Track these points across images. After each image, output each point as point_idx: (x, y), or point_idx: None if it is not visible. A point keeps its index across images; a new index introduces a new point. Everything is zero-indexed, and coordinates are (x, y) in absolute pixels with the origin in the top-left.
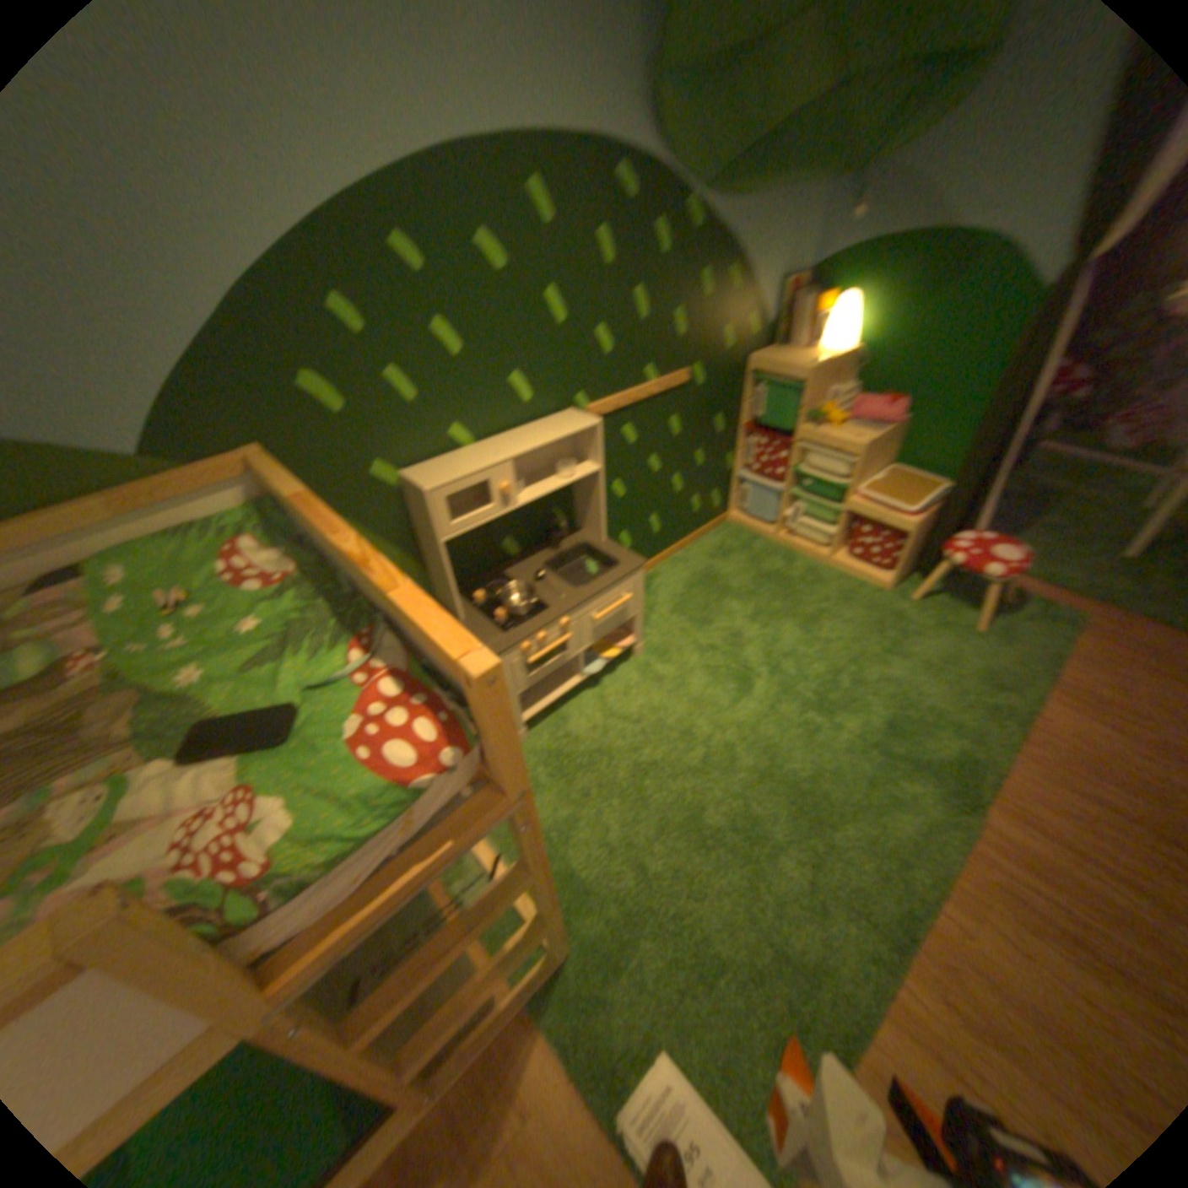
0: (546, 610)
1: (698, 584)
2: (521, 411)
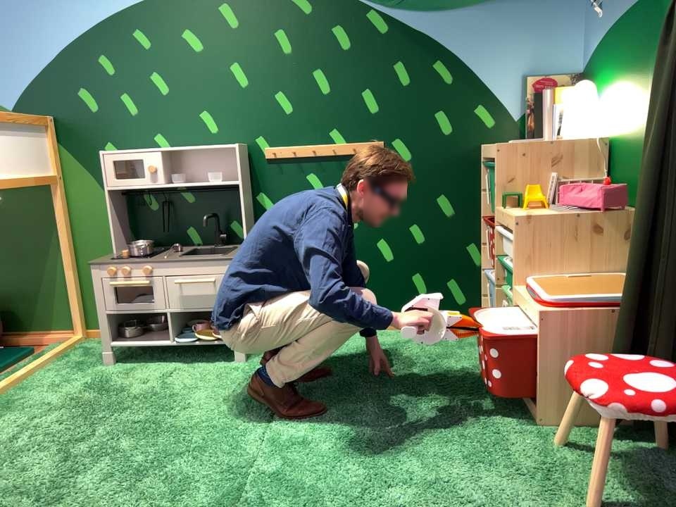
0: (144, 258)
1: (365, 350)
2: (206, 137)
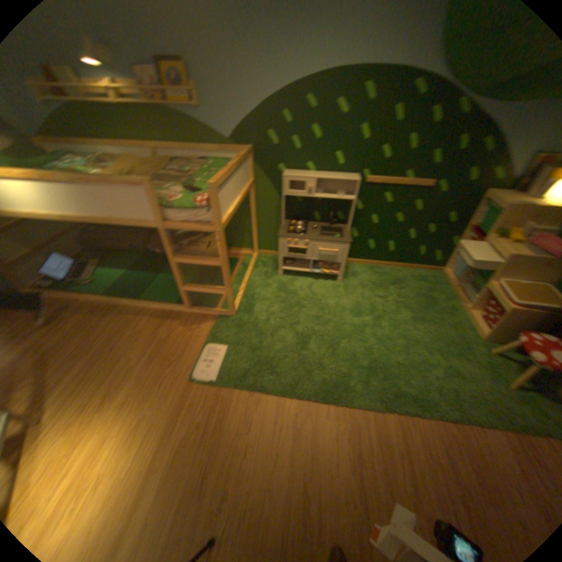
0: (304, 235)
1: (393, 281)
2: (337, 167)
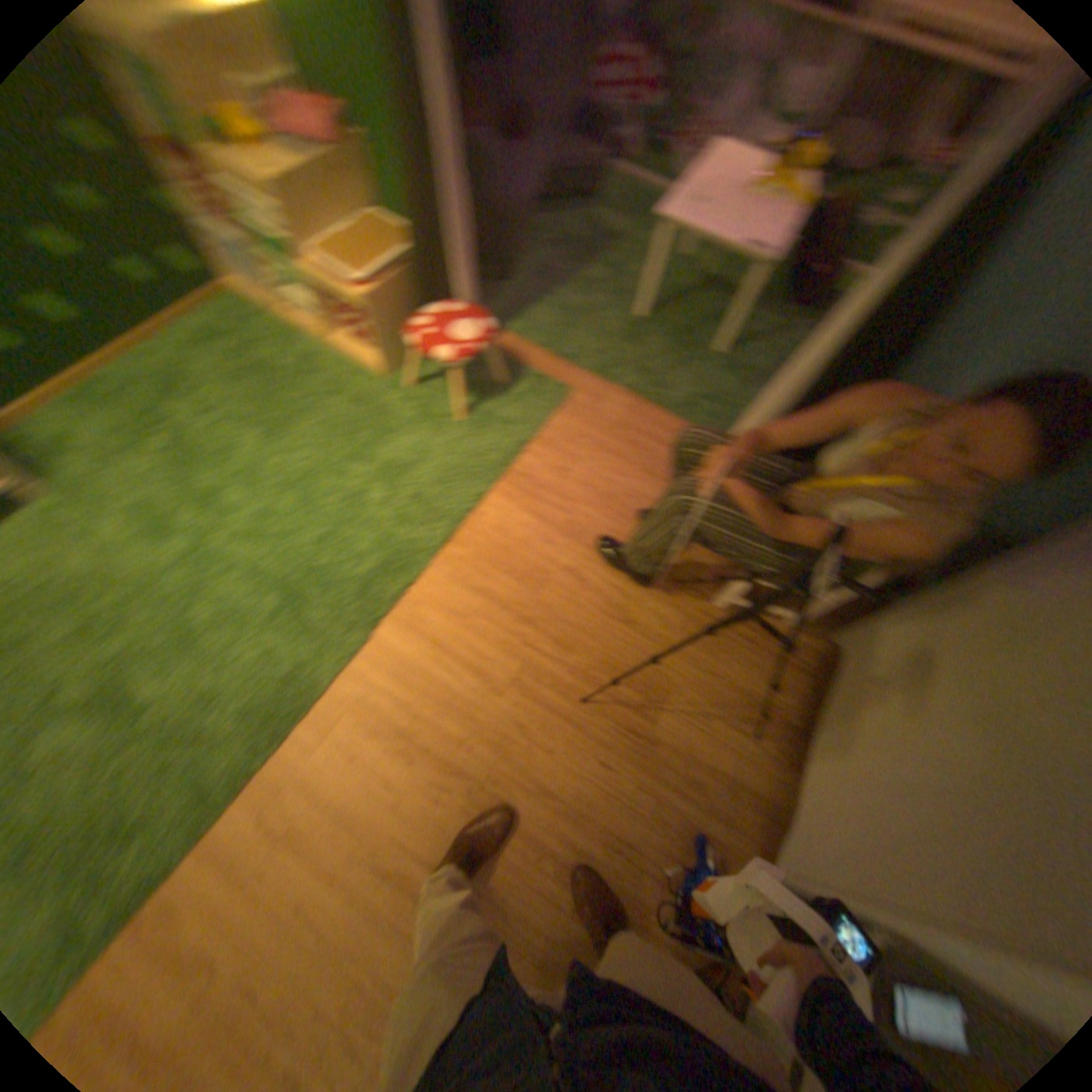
0: None
1: (151, 391)
2: None
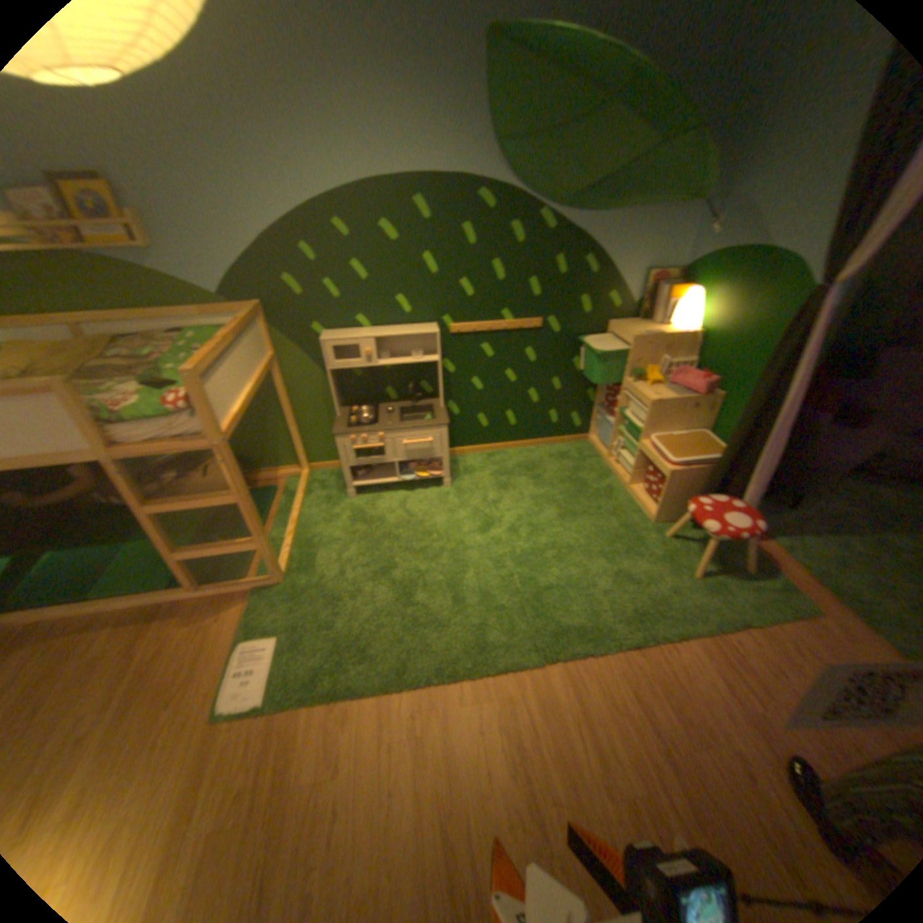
0: (374, 426)
1: (524, 468)
2: (402, 318)
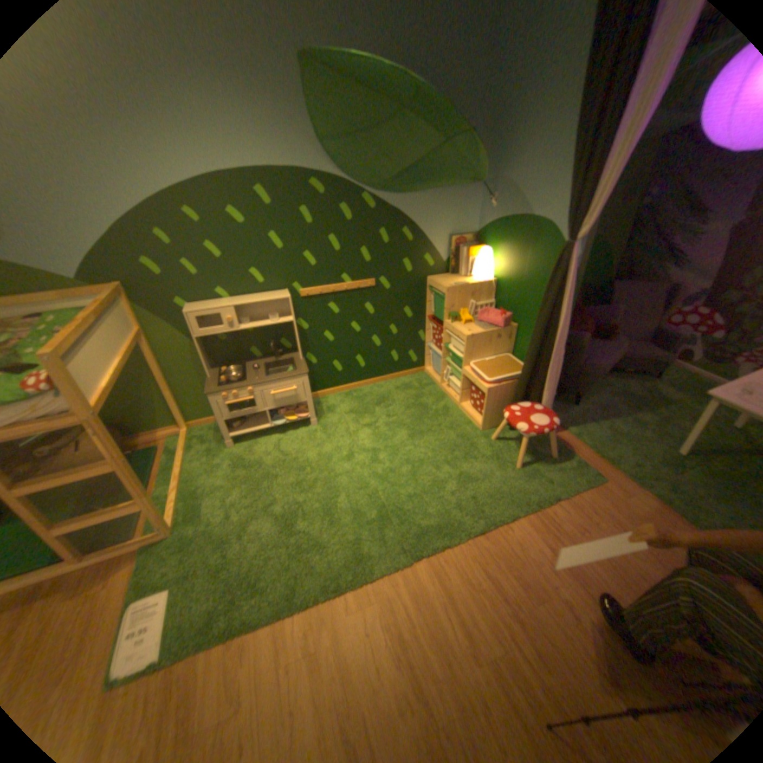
0: (242, 382)
1: (376, 401)
2: (255, 287)
